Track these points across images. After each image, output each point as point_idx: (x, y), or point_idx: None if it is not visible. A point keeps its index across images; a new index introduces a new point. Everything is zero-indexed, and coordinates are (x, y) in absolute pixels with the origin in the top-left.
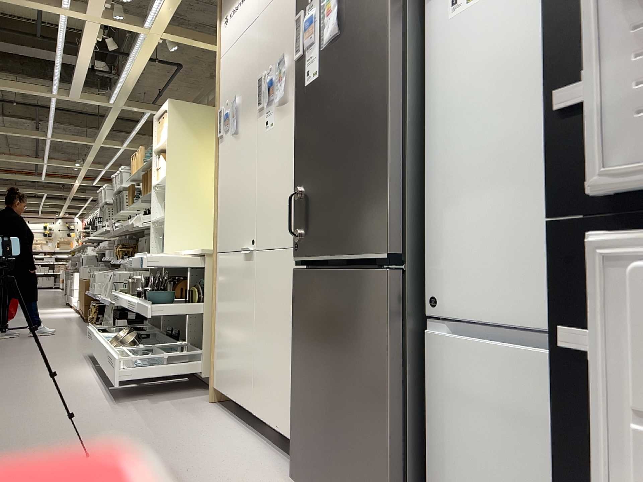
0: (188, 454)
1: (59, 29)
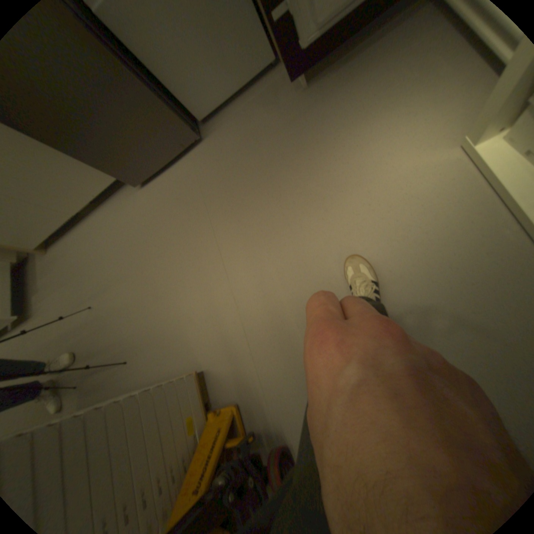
0: (99, 251)
1: None
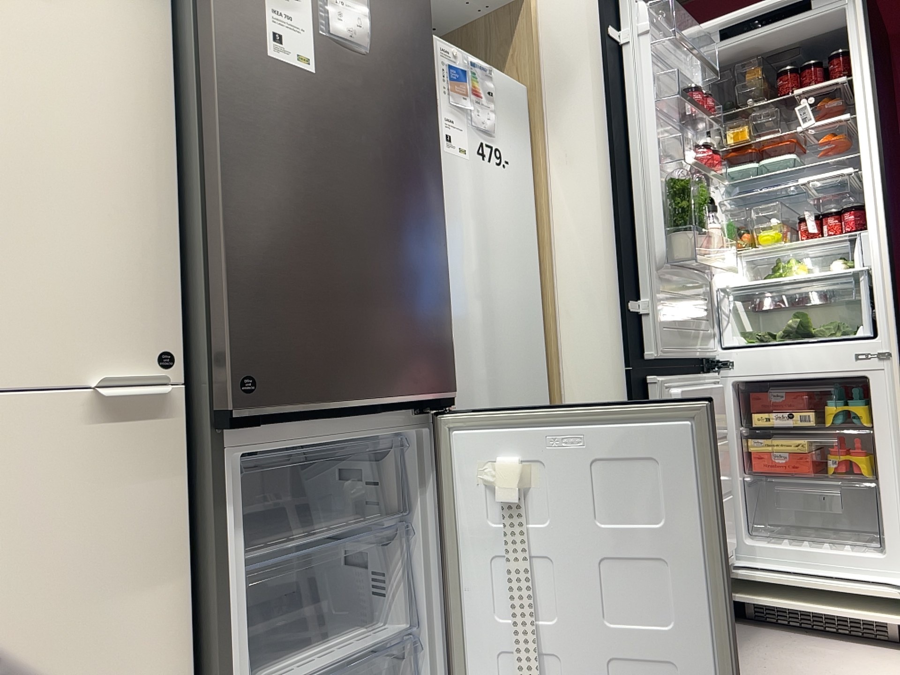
0: None
1: None
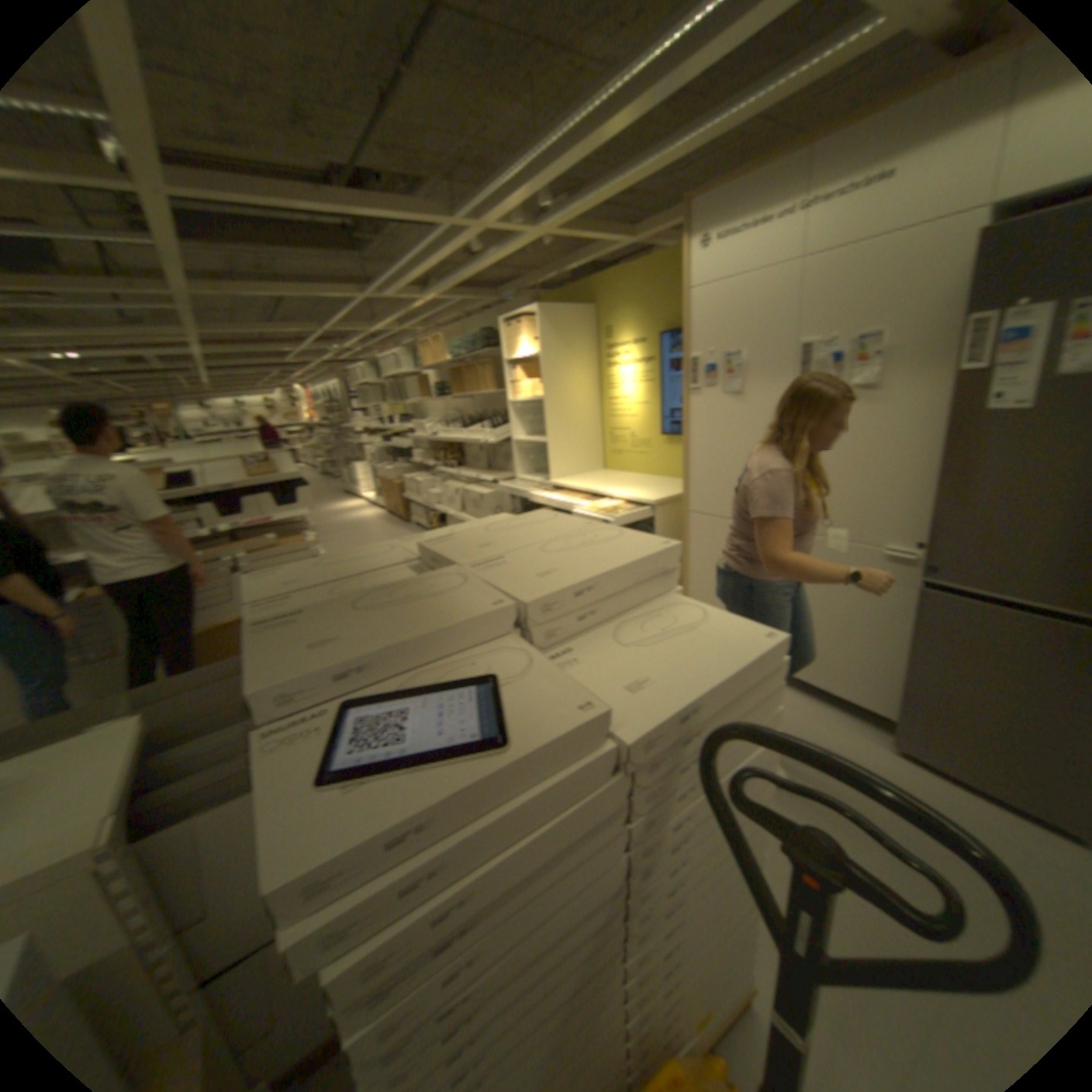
0: None
1: (431, 237)
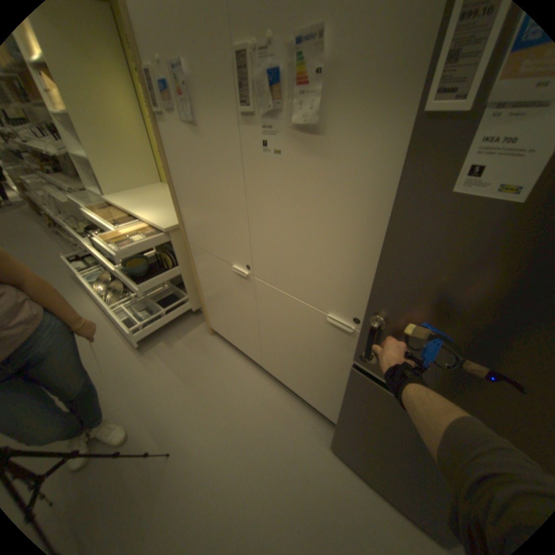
0: (238, 421)
1: None
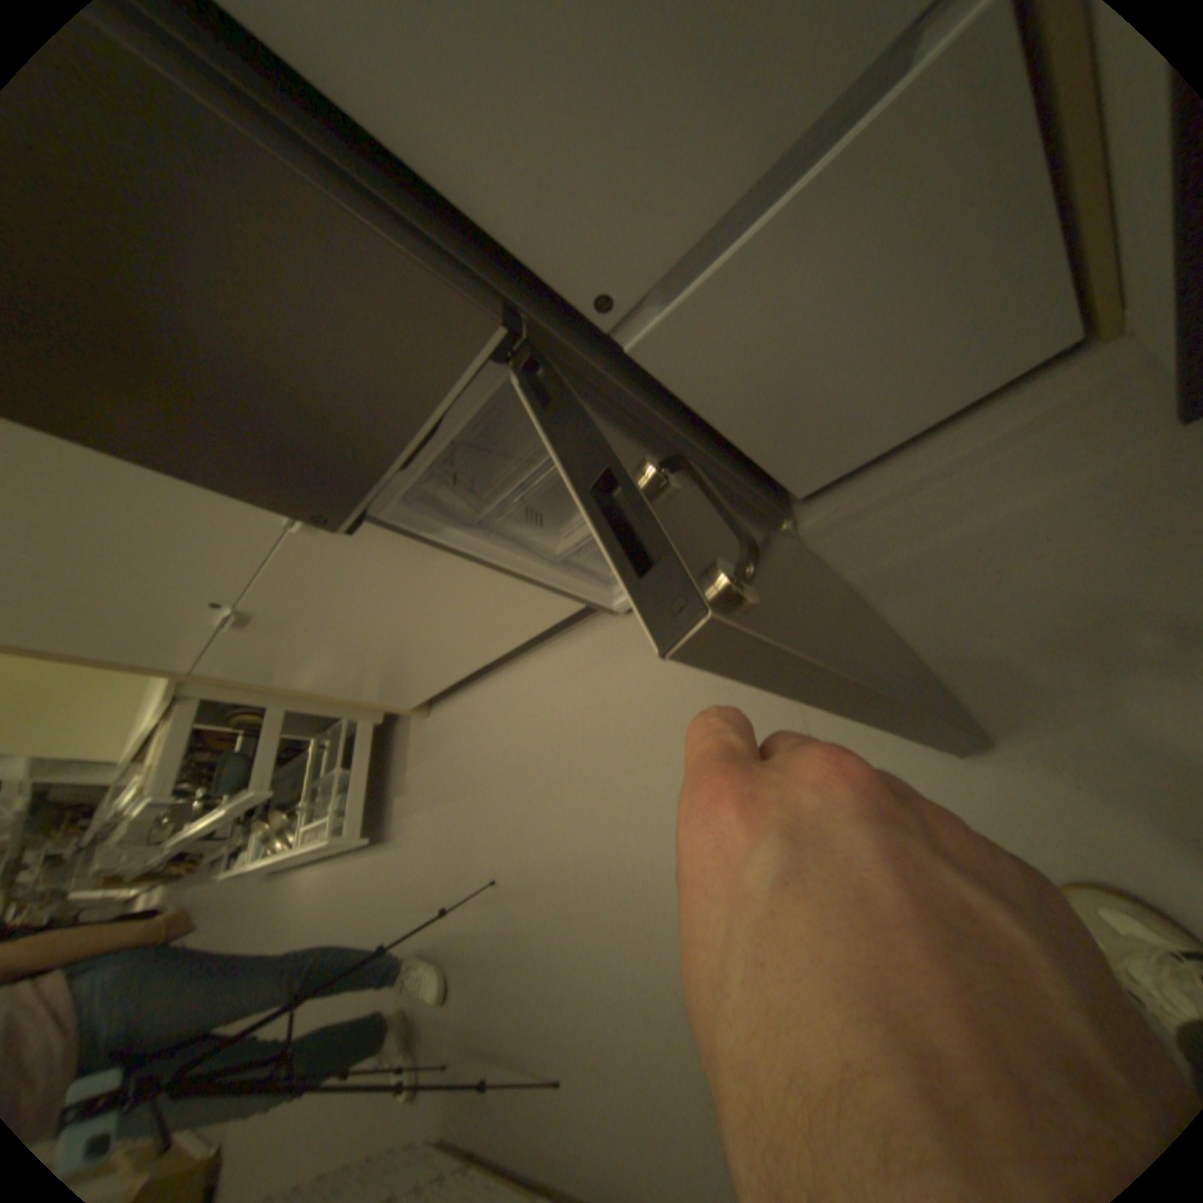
0: (525, 750)
1: None
